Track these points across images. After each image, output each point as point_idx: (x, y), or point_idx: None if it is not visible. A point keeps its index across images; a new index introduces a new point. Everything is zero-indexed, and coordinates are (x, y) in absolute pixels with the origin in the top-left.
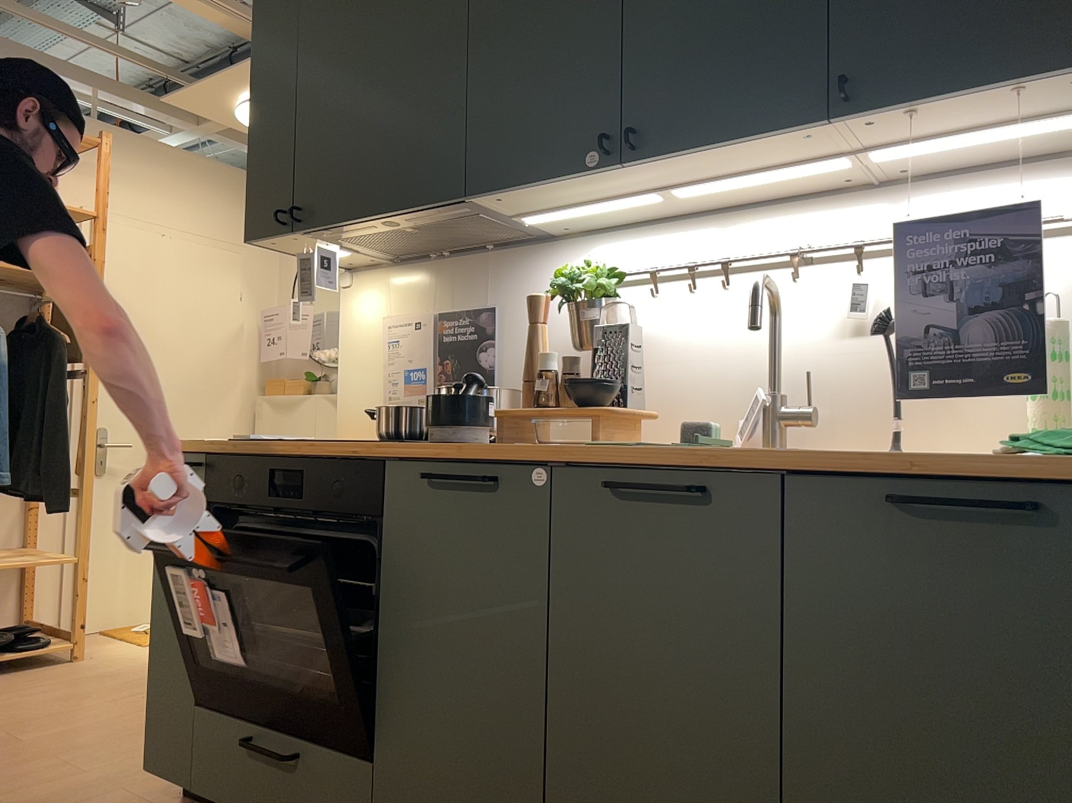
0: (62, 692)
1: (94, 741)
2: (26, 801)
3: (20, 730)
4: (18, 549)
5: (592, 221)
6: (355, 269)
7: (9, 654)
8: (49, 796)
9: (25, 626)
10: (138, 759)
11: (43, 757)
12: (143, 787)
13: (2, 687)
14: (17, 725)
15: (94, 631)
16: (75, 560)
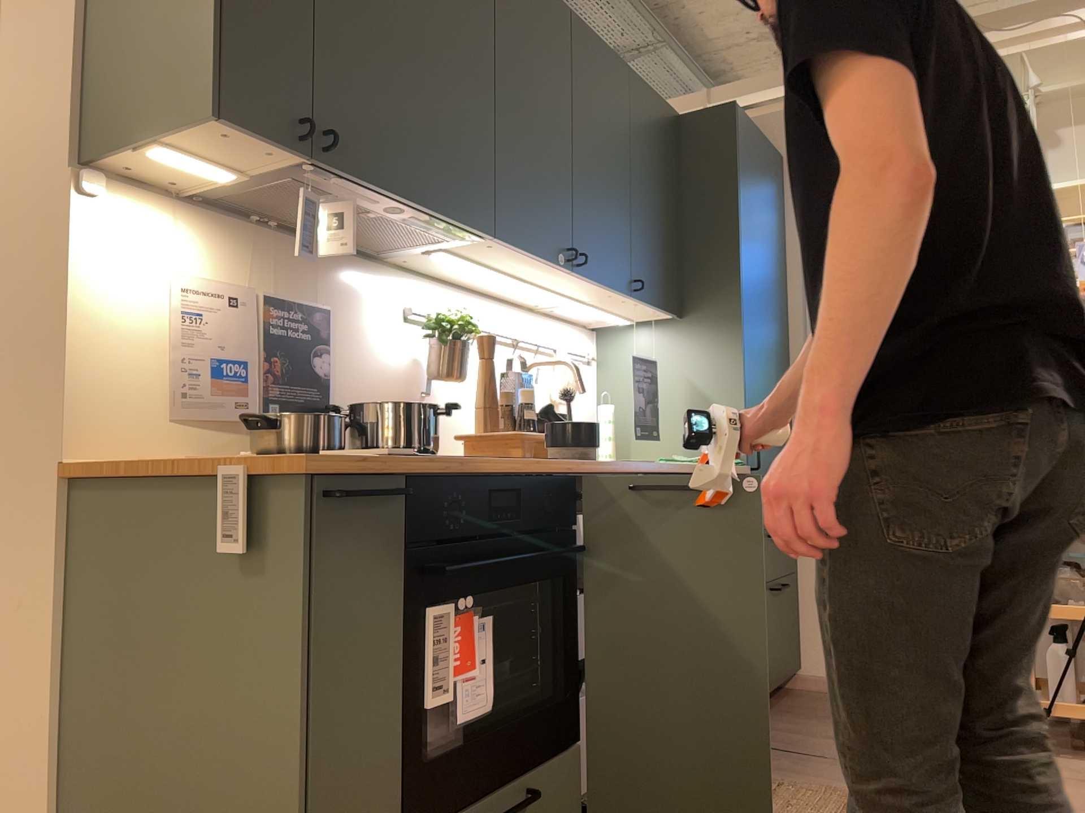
0: None
1: None
2: None
3: None
4: None
5: (425, 264)
6: (104, 171)
7: None
8: None
9: None
10: None
11: None
12: None
13: None
14: None
15: None
16: None
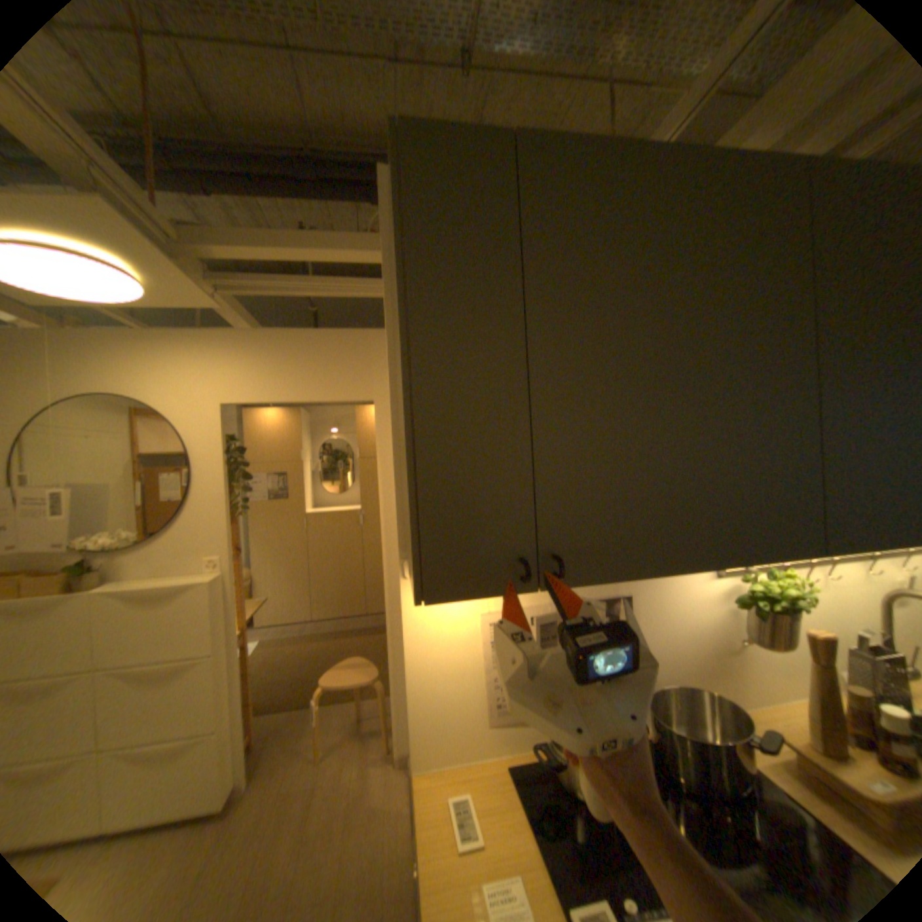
0: None
1: None
2: None
3: None
4: None
5: None
6: None
7: None
8: None
9: None
10: None
11: None
12: None
13: None
14: None
15: None
16: None
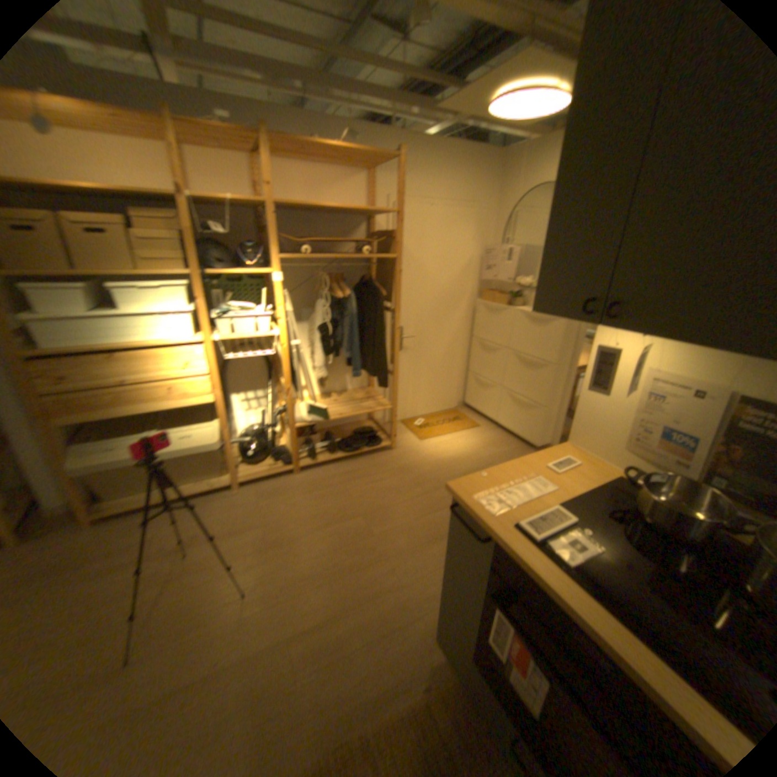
0: (390, 482)
1: (407, 546)
2: (380, 612)
3: (374, 520)
4: (368, 389)
5: None
6: None
7: (367, 448)
8: (390, 610)
9: (373, 430)
10: (430, 580)
11: (385, 558)
12: (435, 620)
13: (366, 470)
14: (372, 515)
15: (399, 420)
16: (392, 408)
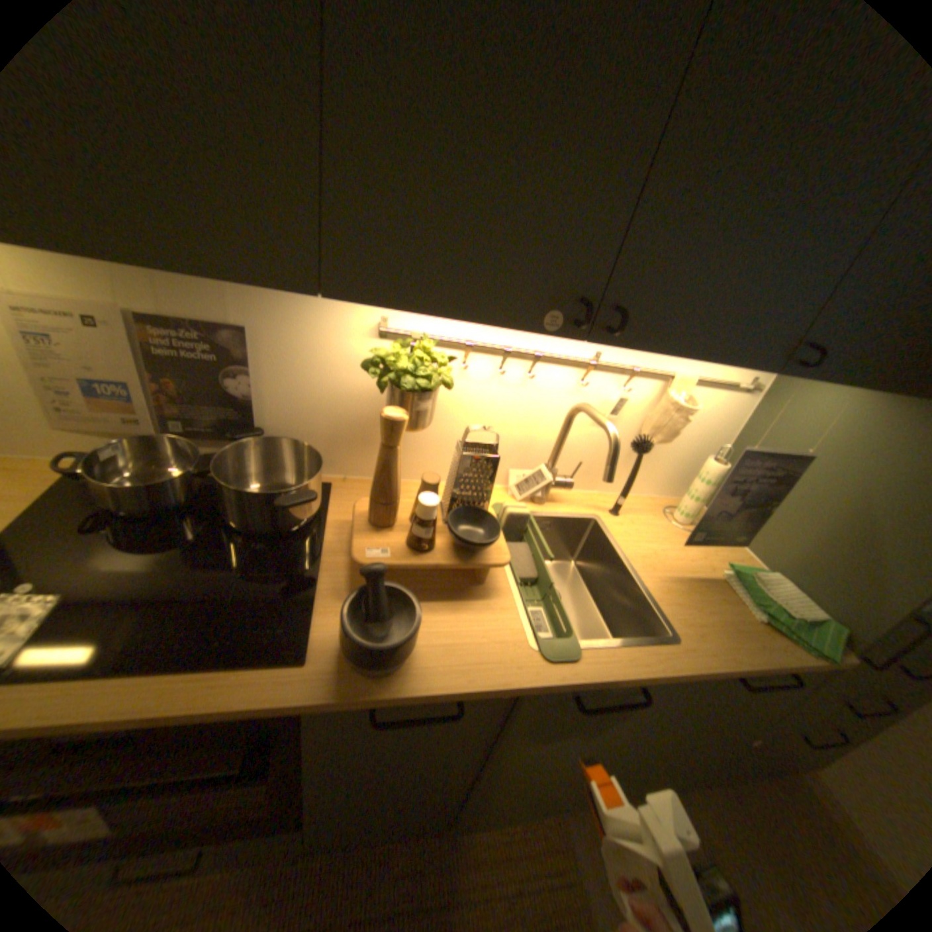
0: None
1: None
2: None
3: None
4: None
5: None
6: None
7: None
8: None
9: None
10: None
11: None
12: None
13: None
14: None
15: None
16: None
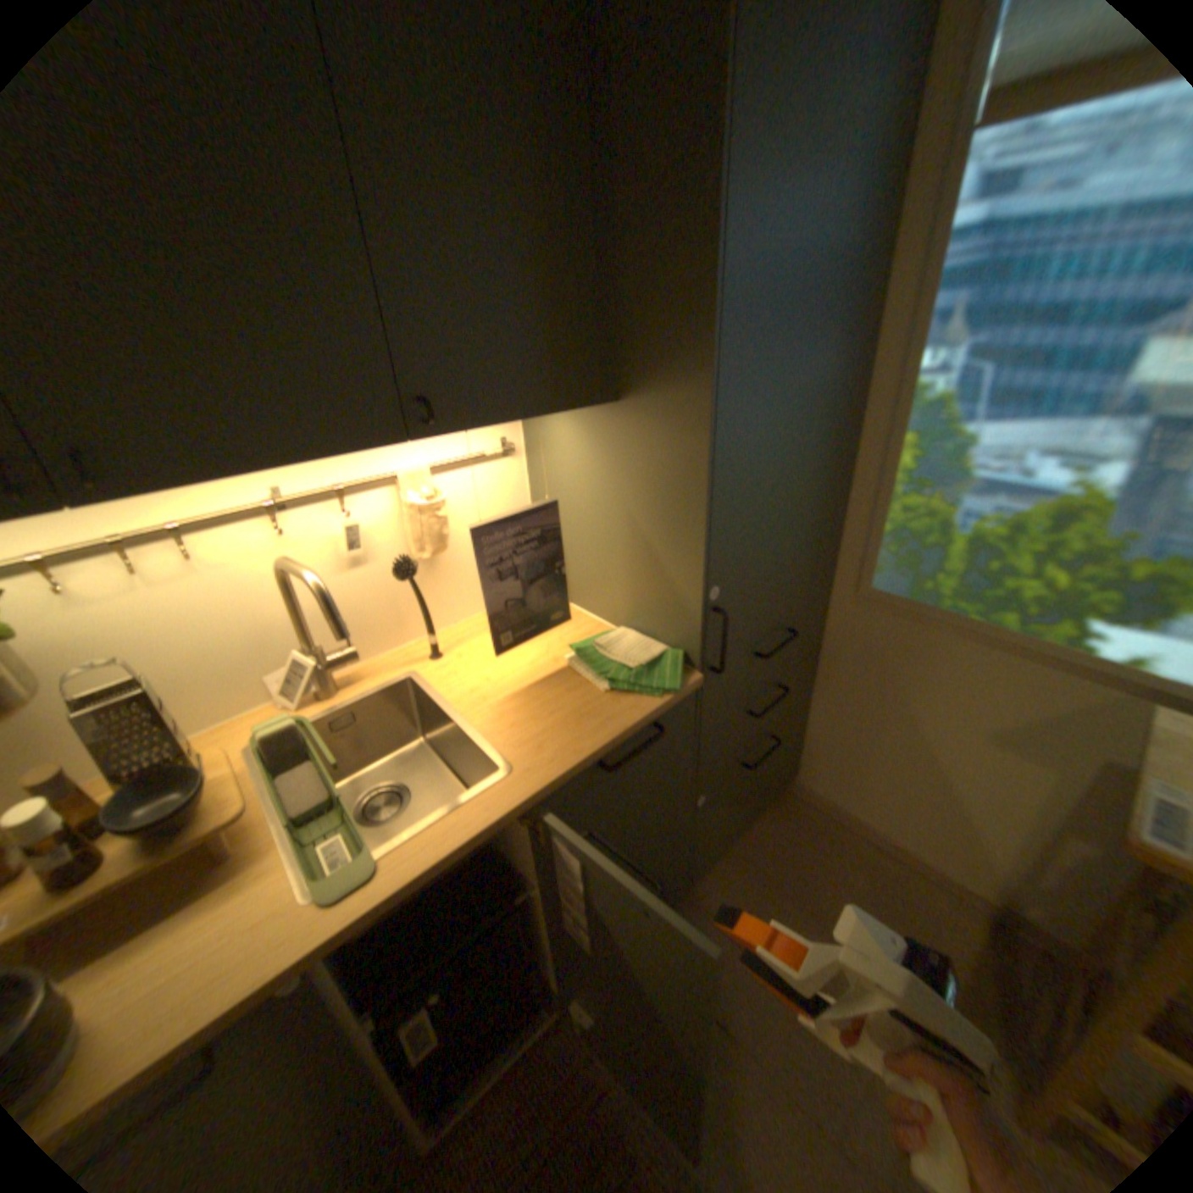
0: None
1: None
2: None
3: None
4: None
5: None
6: None
7: None
8: None
9: None
10: None
11: None
12: None
13: None
14: None
15: None
16: None
